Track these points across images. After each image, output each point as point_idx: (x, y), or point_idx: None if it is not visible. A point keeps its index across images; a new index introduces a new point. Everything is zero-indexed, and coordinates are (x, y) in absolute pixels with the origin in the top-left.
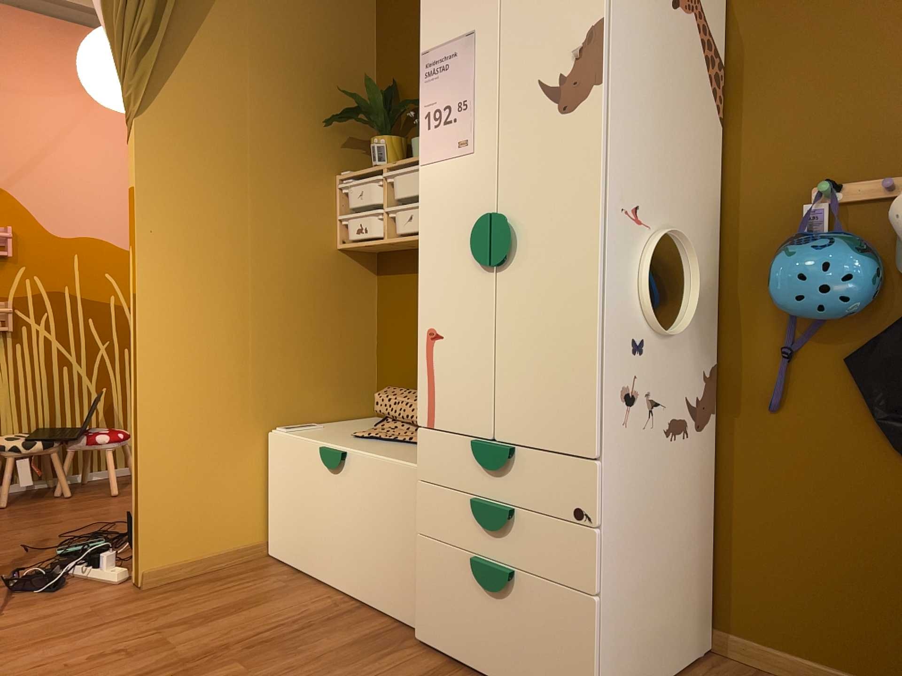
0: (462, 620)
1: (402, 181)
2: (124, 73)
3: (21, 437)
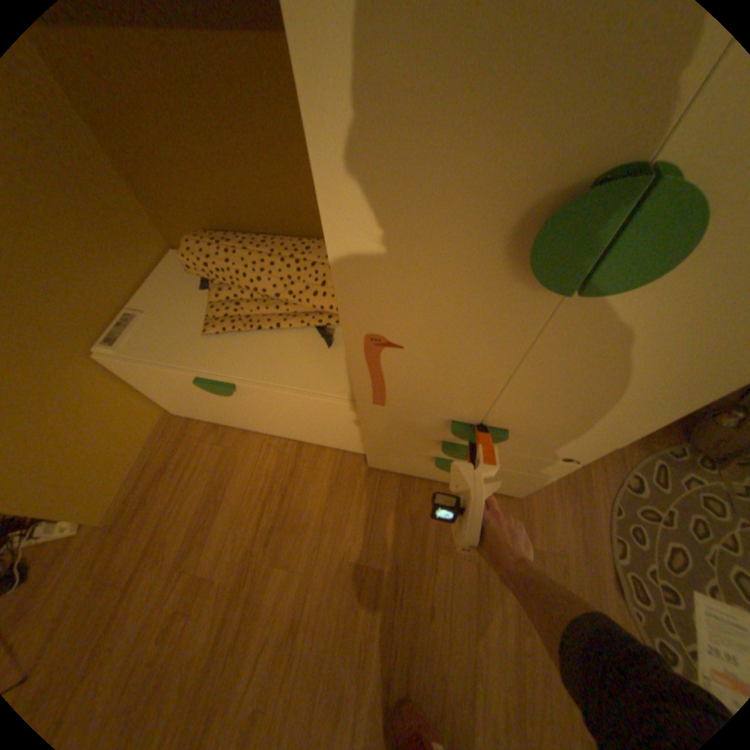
0: (416, 468)
1: None
2: None
3: None
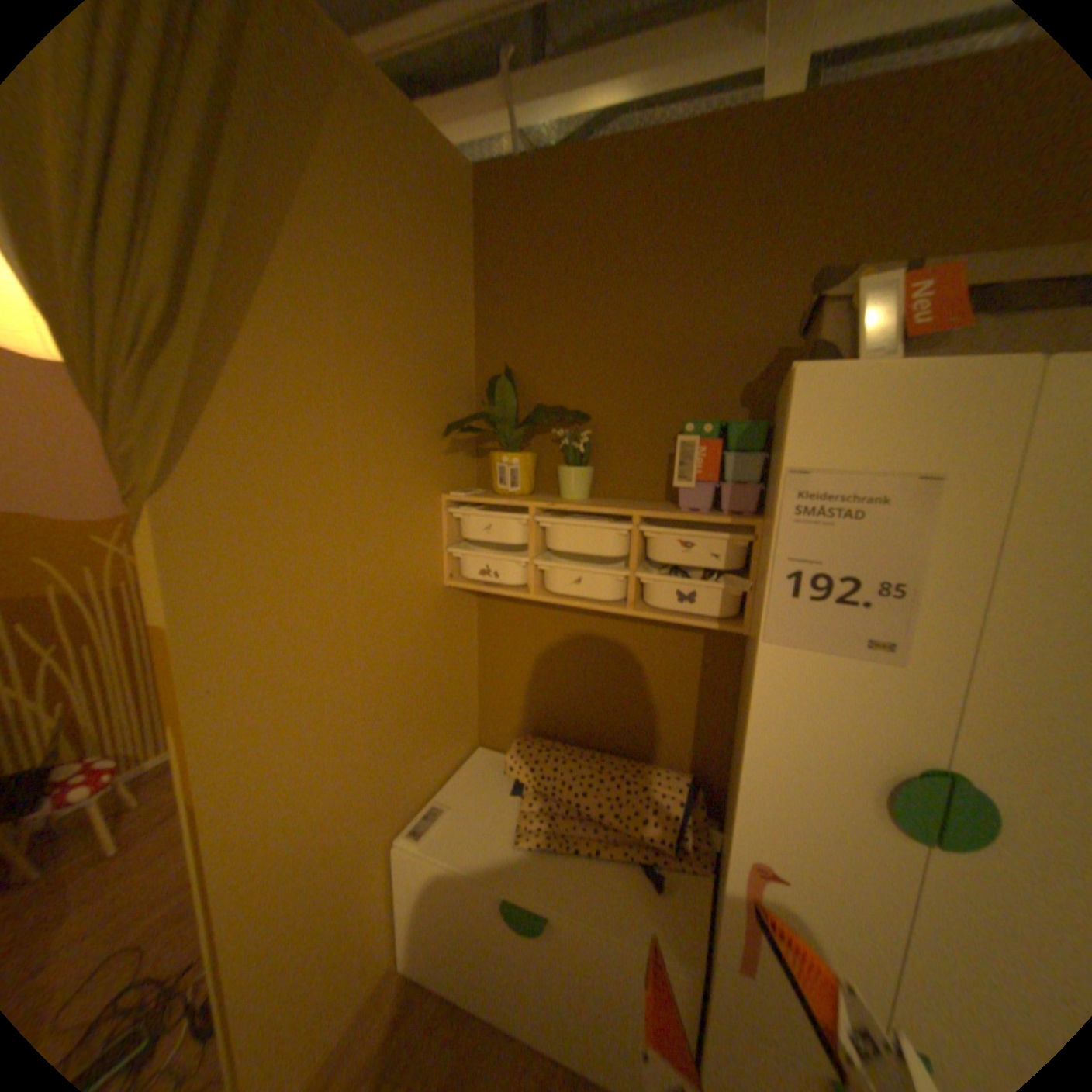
0: None
1: (563, 531)
2: (100, 397)
3: None
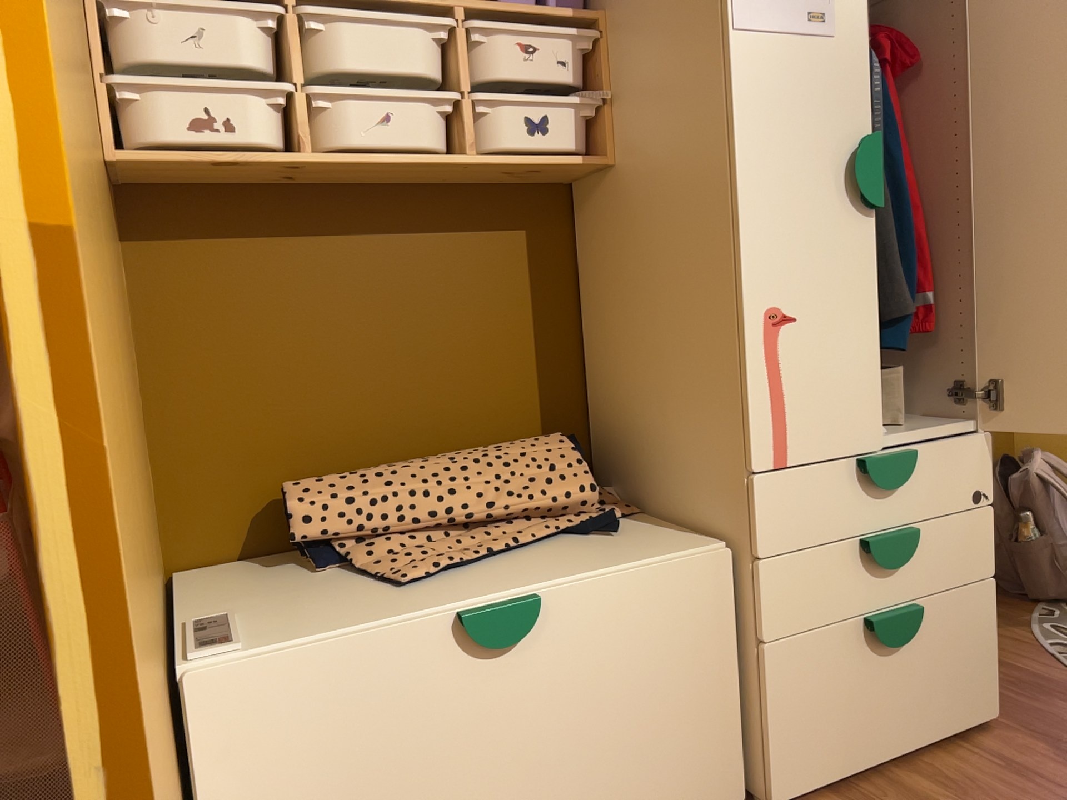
0: (850, 715)
1: (351, 36)
2: None
3: None
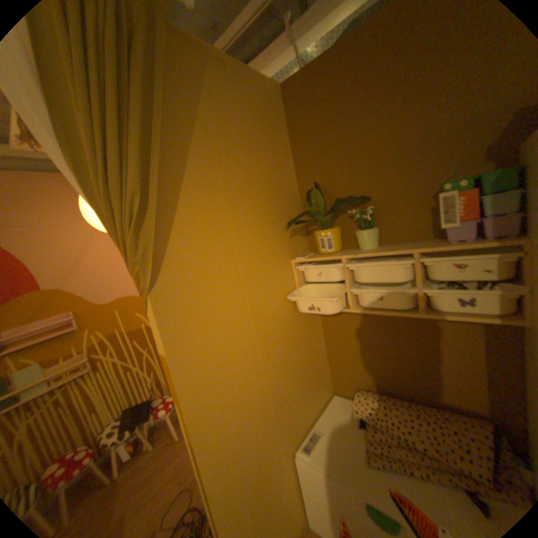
0: None
1: (366, 269)
2: (121, 249)
3: (114, 432)
